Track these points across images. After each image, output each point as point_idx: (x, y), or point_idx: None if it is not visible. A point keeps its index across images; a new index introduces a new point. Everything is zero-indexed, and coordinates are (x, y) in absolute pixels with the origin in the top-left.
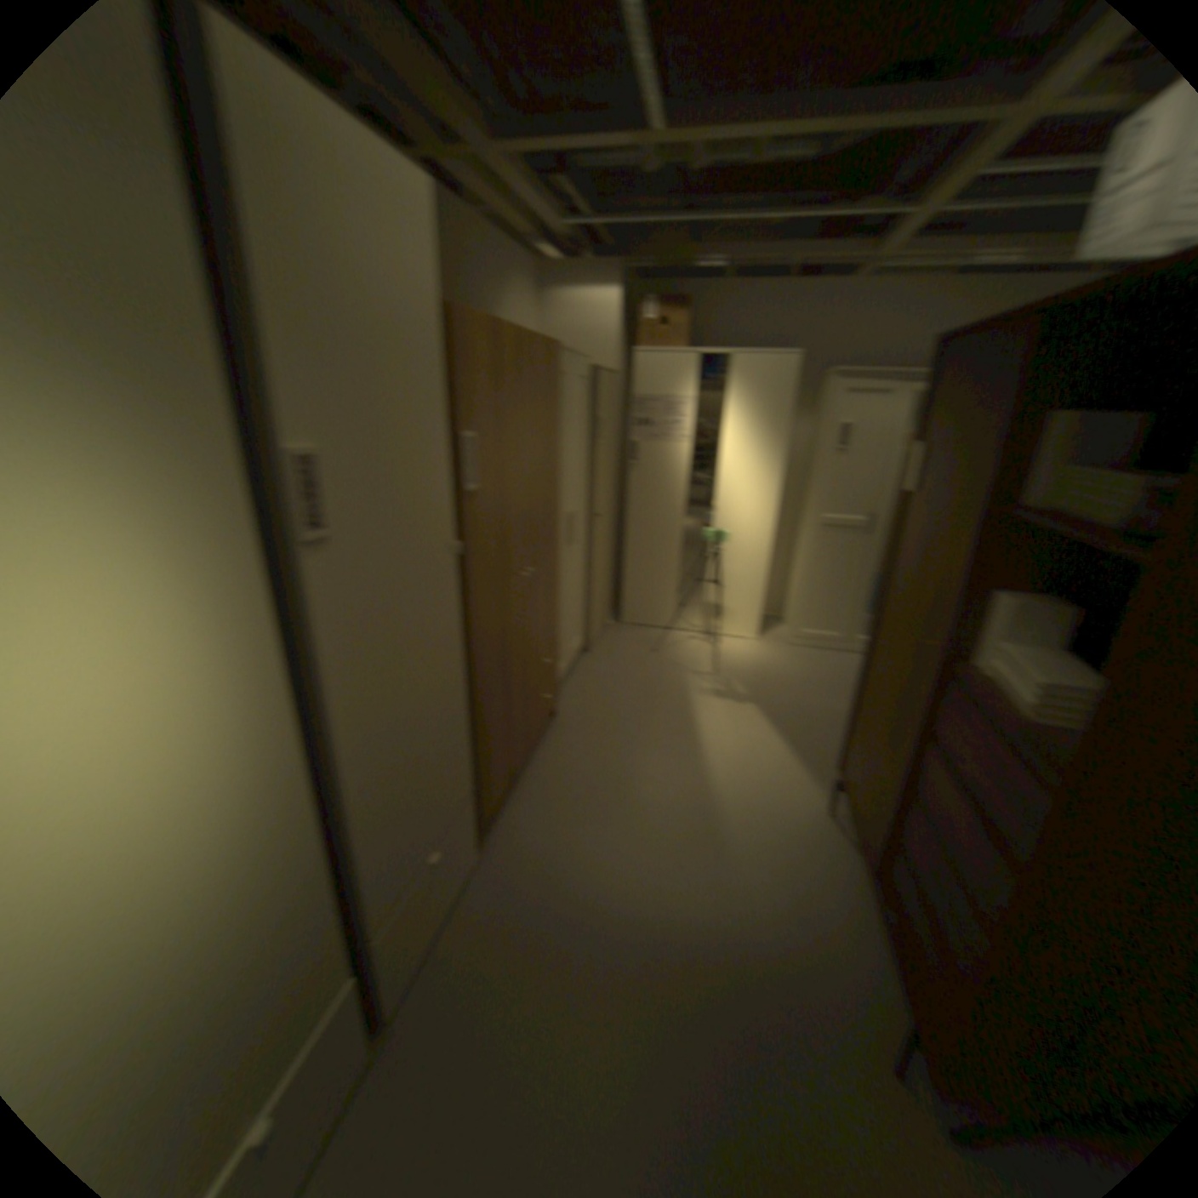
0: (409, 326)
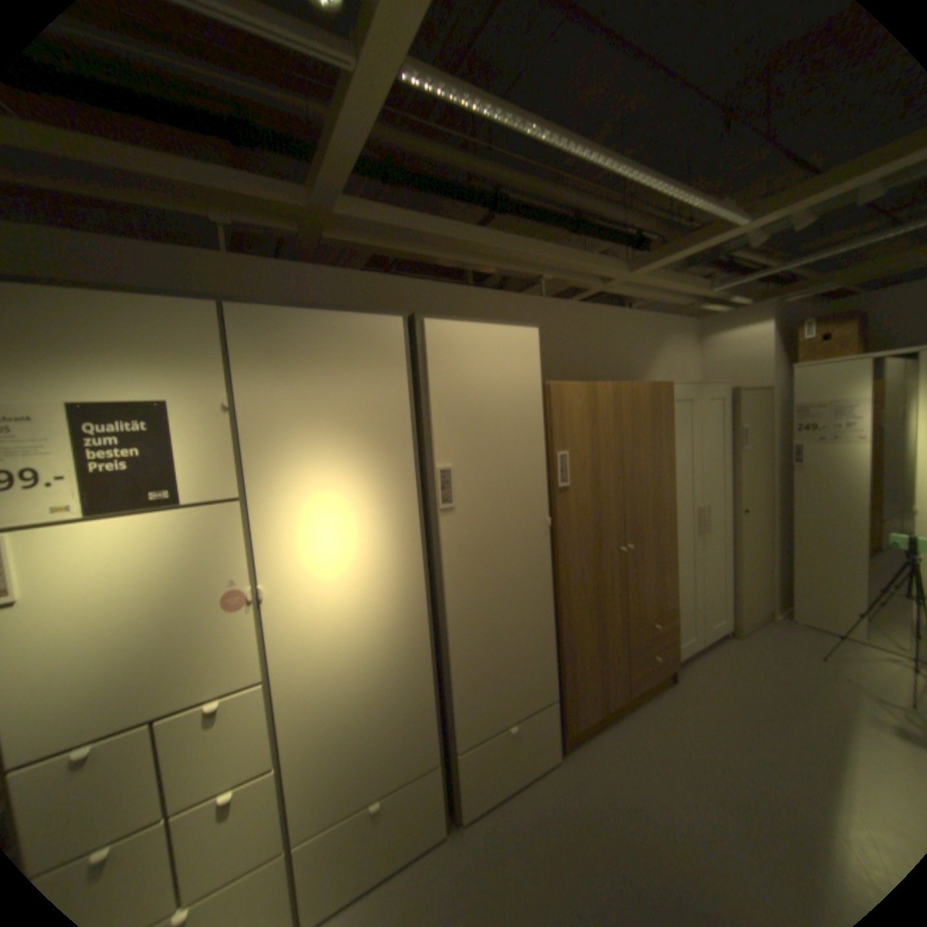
0: (510, 403)
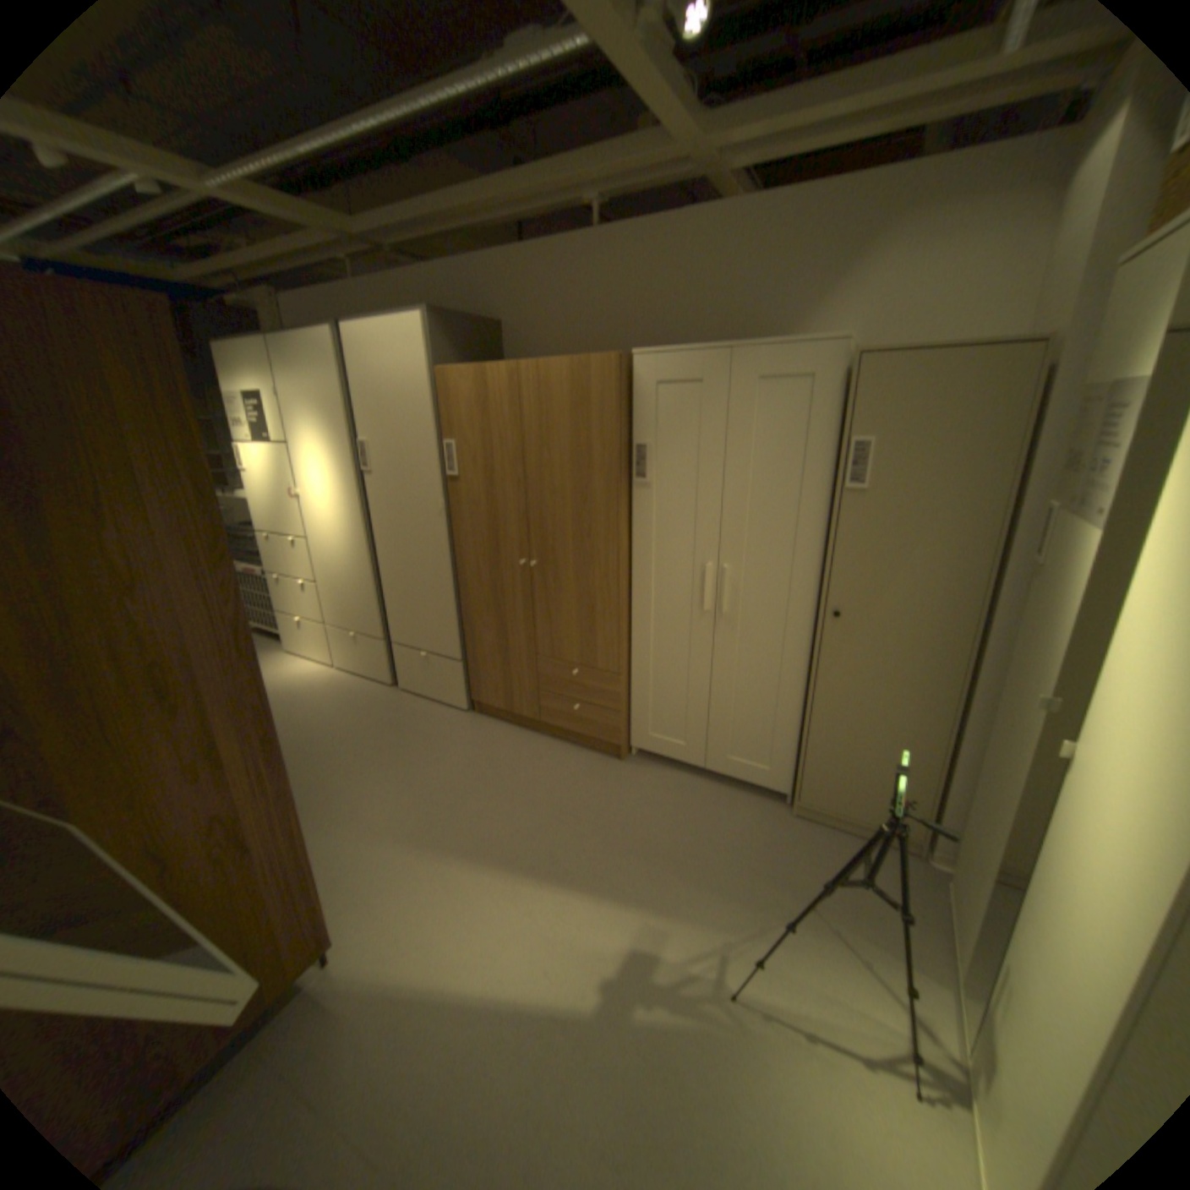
0: (402, 391)
